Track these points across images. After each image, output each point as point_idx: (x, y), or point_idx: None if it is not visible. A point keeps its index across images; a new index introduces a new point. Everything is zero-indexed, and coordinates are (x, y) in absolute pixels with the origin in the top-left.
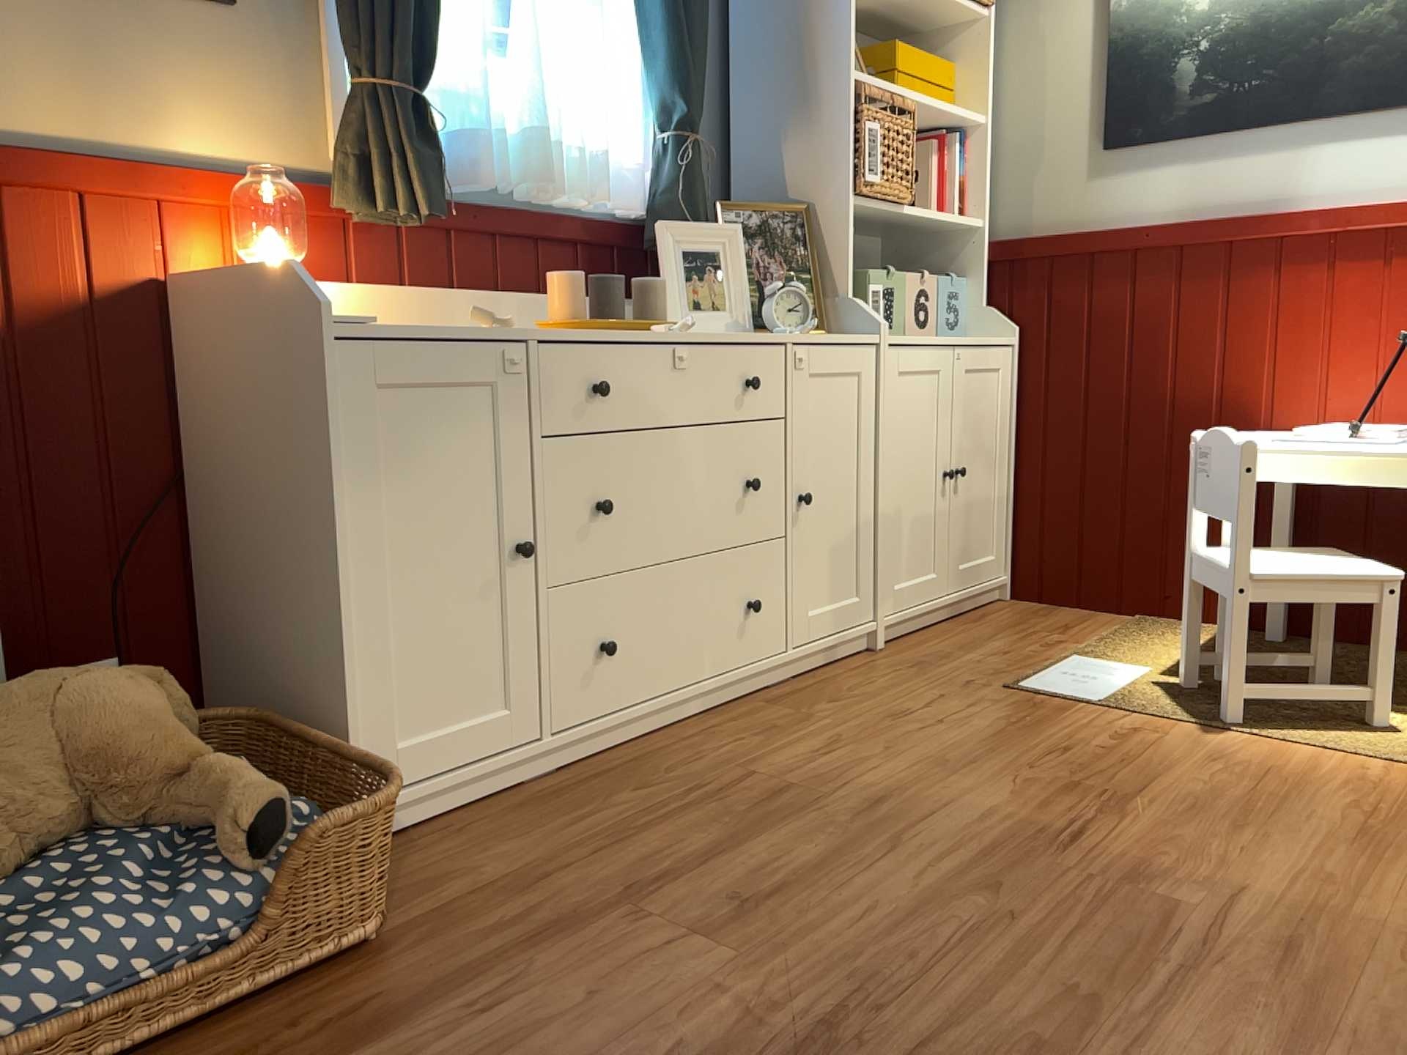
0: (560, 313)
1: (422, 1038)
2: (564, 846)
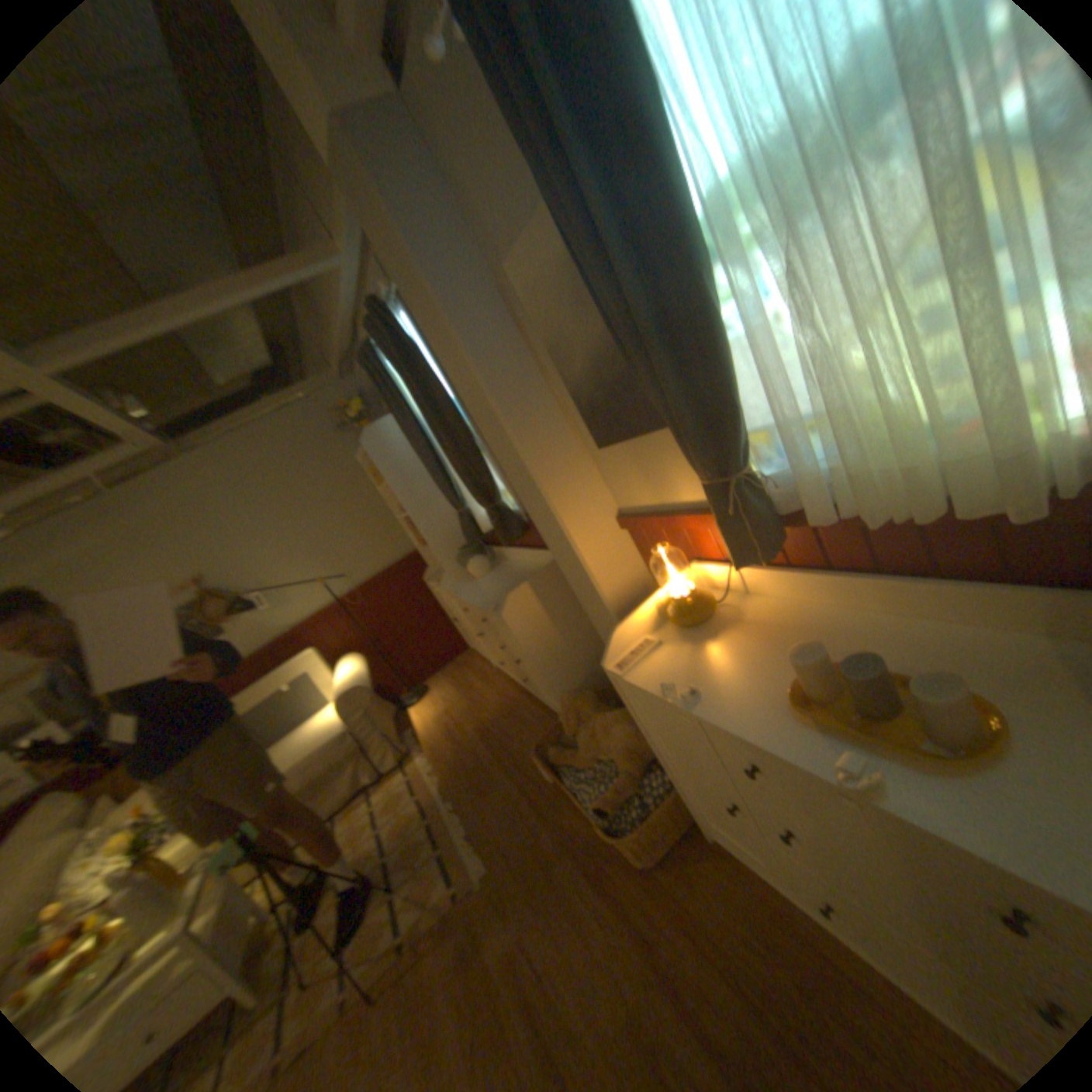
0: (806, 681)
1: (593, 907)
2: (720, 943)
